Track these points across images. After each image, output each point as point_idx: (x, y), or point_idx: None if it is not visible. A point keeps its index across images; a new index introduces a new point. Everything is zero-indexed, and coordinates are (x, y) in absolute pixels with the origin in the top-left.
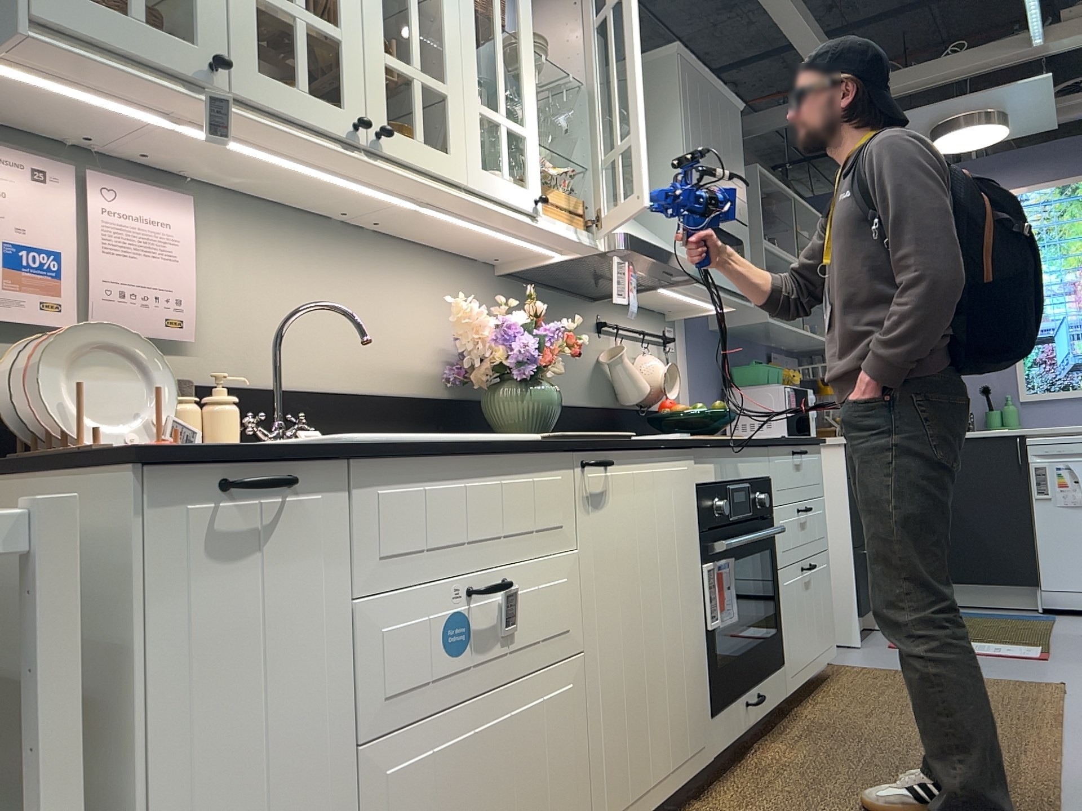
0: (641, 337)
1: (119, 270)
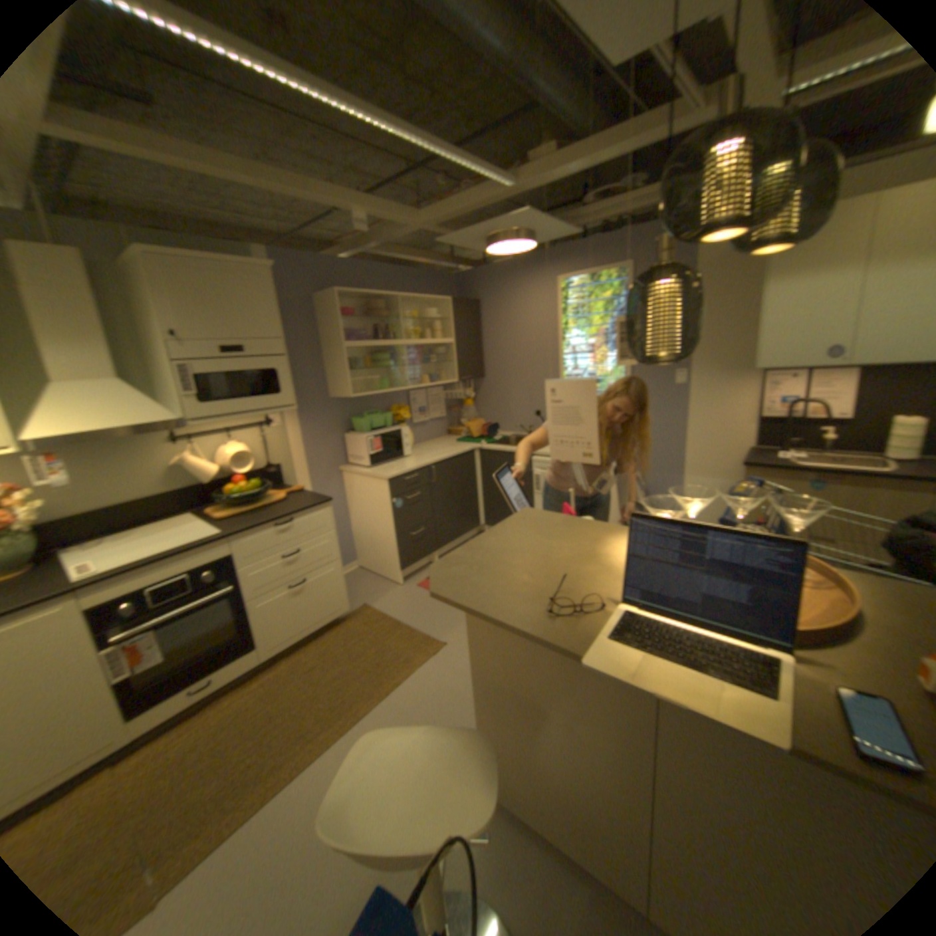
0: (229, 431)
1: None
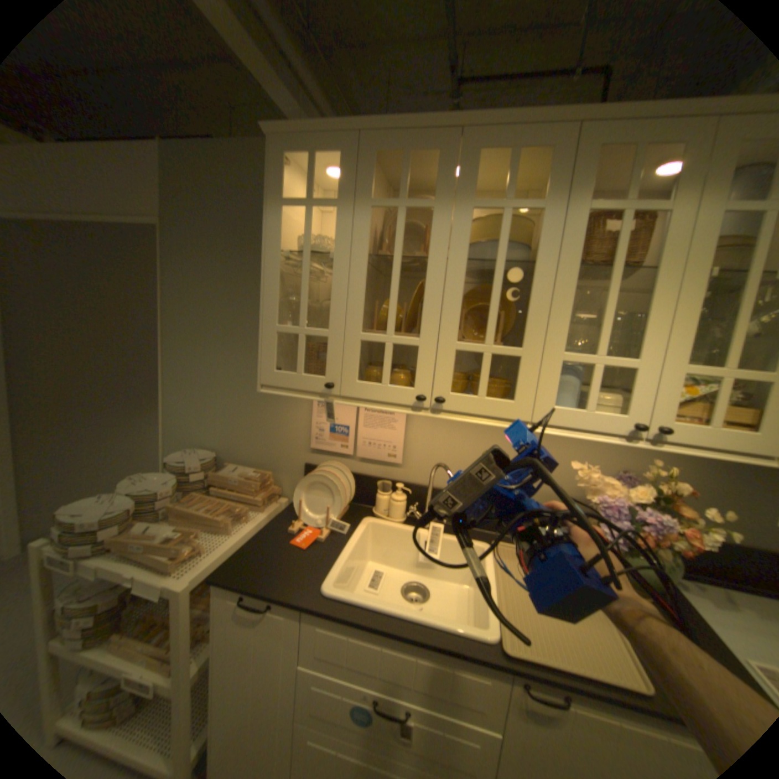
0: None
1: (370, 434)
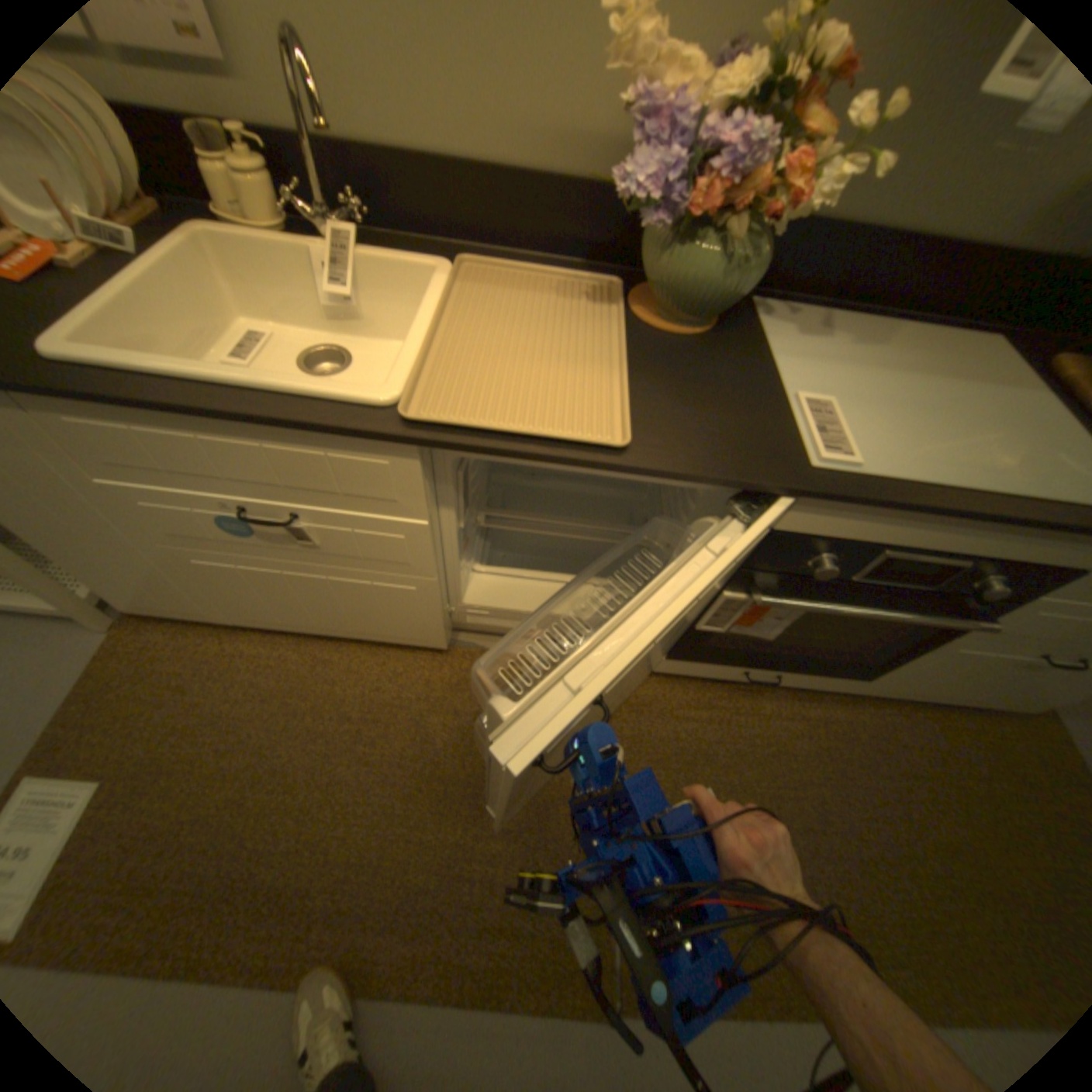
0: None
1: None
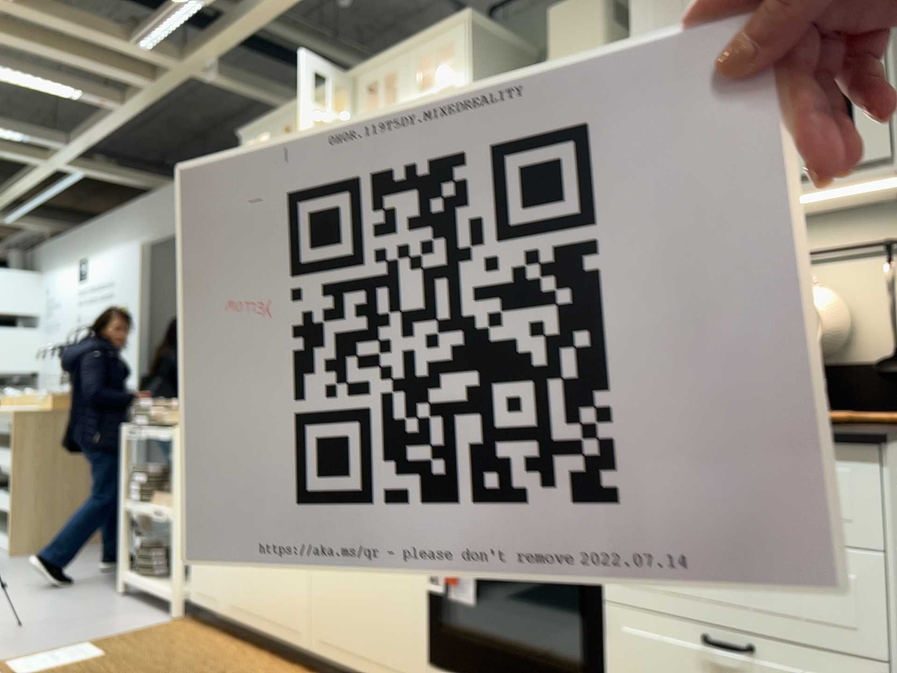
0: (819, 257)
1: None
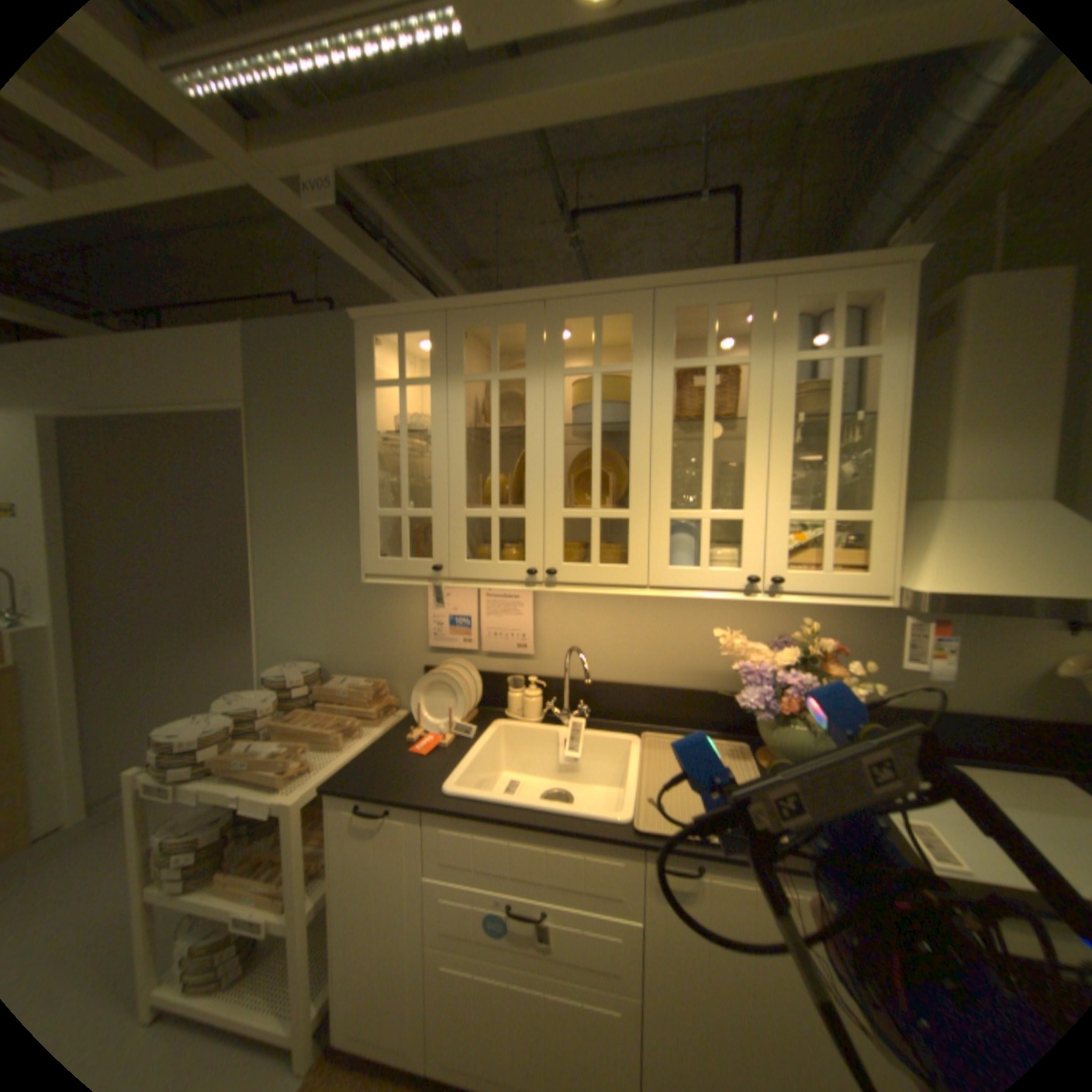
0: None
1: (494, 624)
